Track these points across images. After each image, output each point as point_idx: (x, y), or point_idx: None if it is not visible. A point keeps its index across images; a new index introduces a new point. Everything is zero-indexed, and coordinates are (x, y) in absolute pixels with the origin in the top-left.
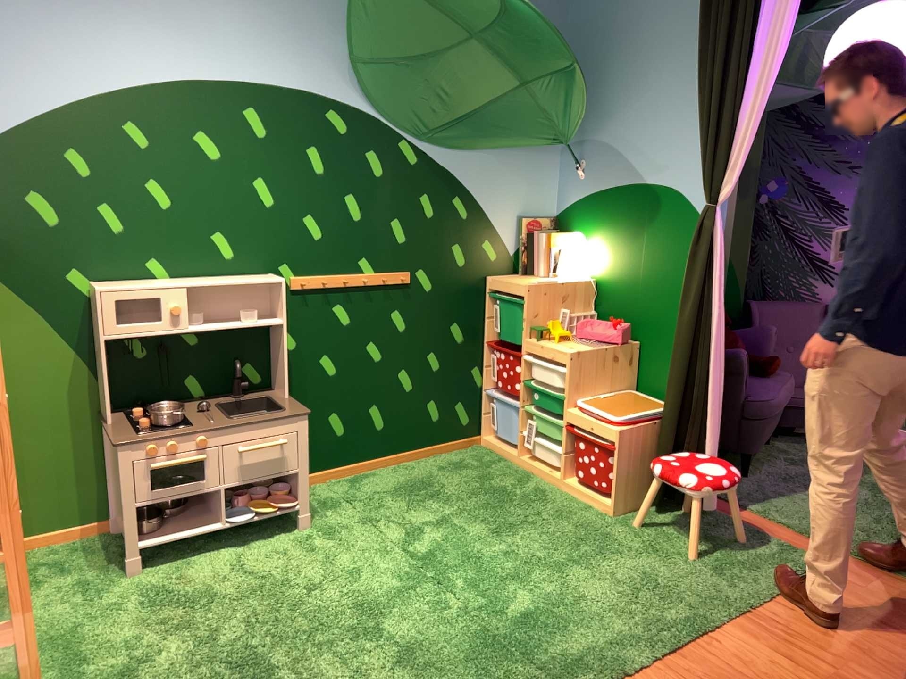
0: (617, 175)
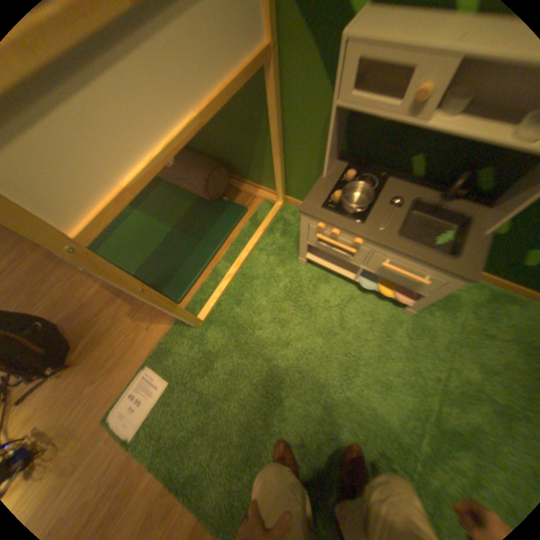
0: None
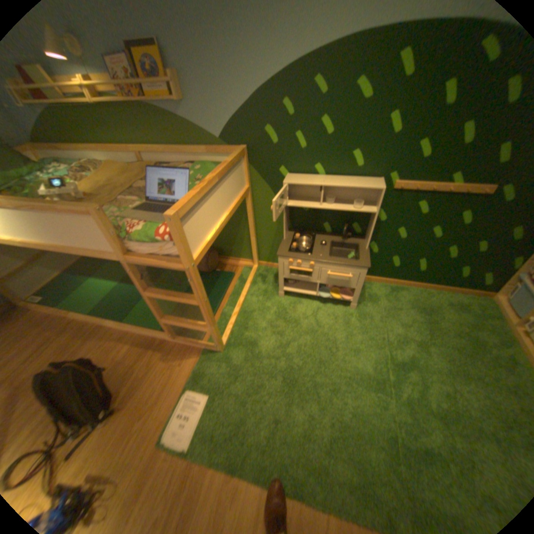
0: None
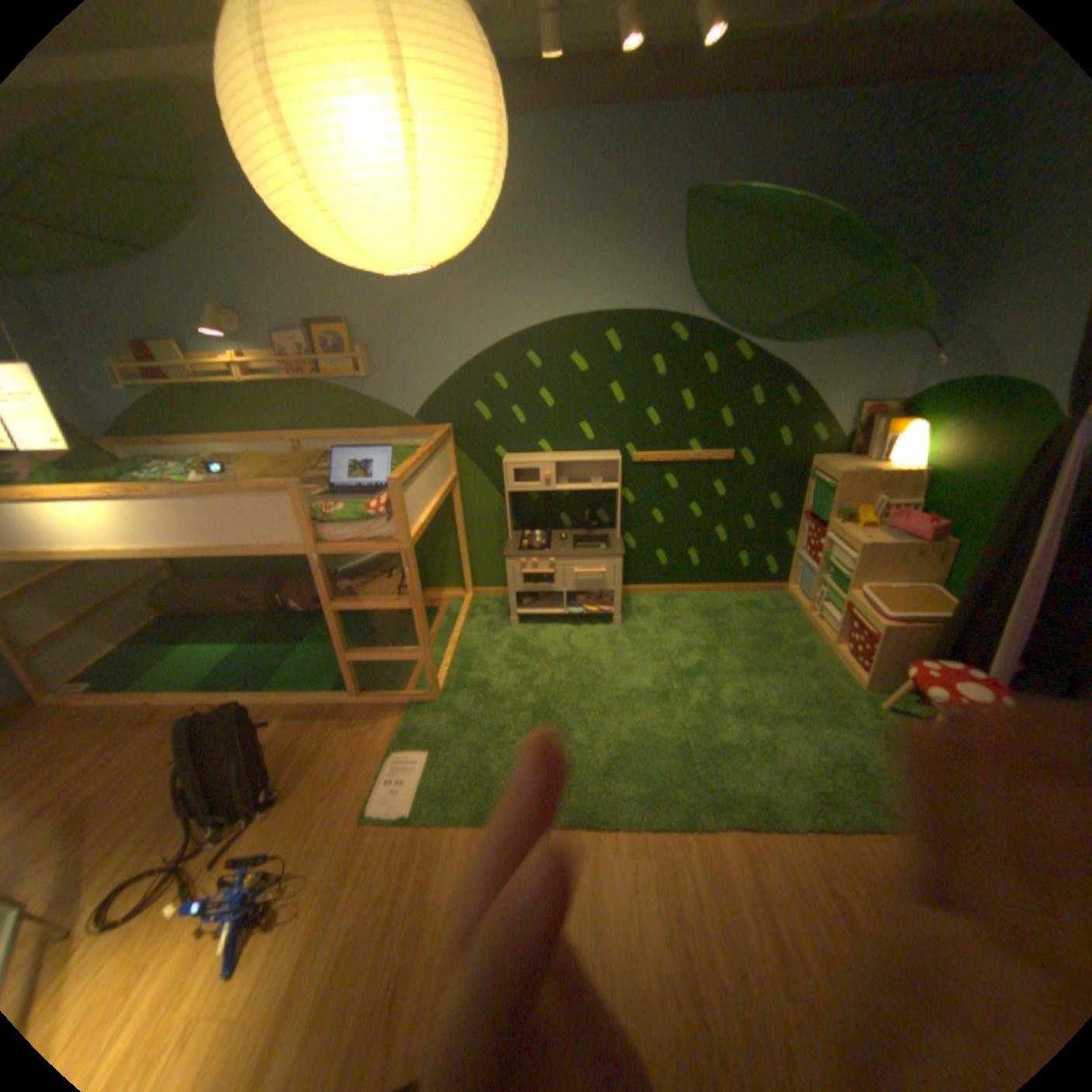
0: (980, 365)
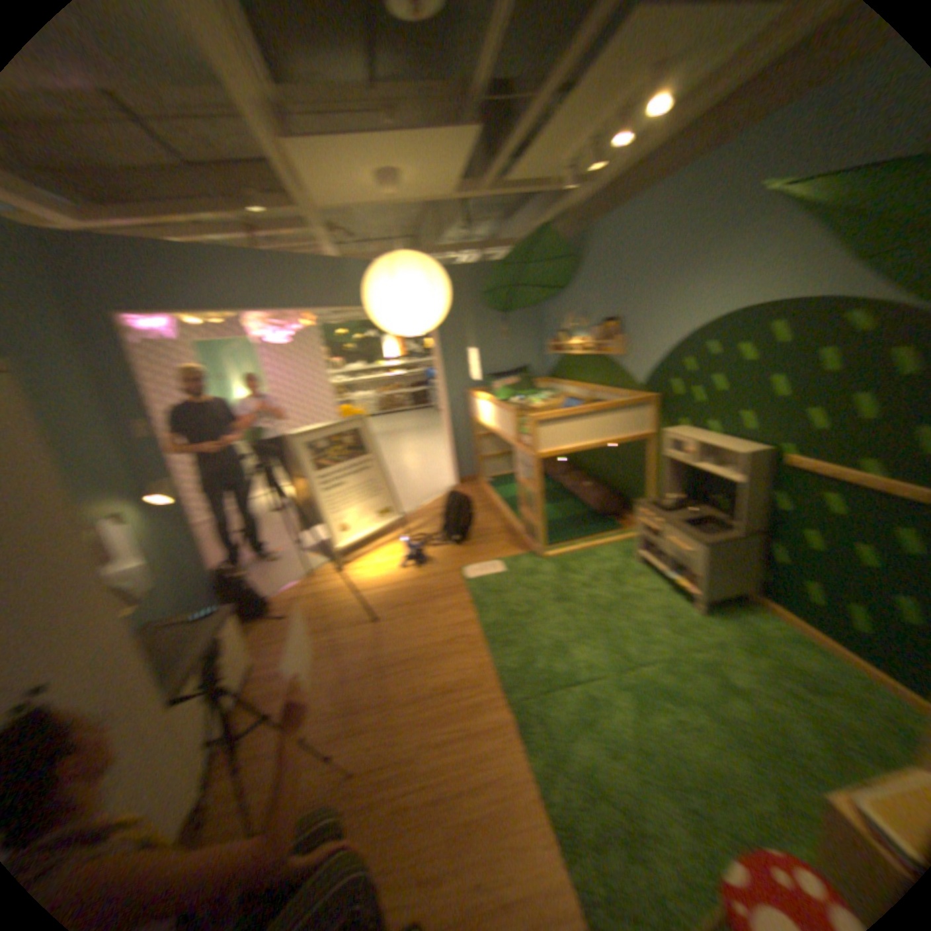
0: None
